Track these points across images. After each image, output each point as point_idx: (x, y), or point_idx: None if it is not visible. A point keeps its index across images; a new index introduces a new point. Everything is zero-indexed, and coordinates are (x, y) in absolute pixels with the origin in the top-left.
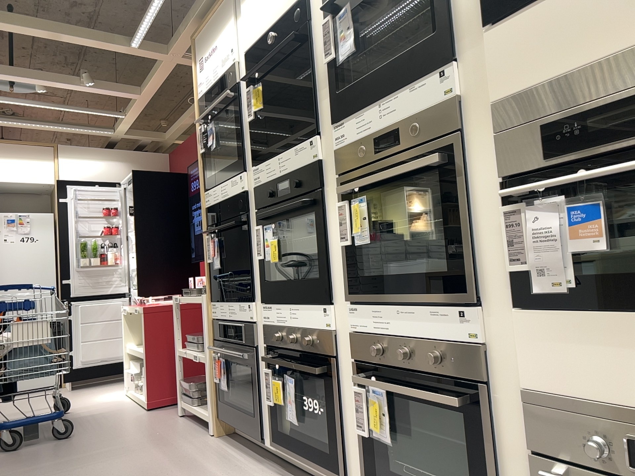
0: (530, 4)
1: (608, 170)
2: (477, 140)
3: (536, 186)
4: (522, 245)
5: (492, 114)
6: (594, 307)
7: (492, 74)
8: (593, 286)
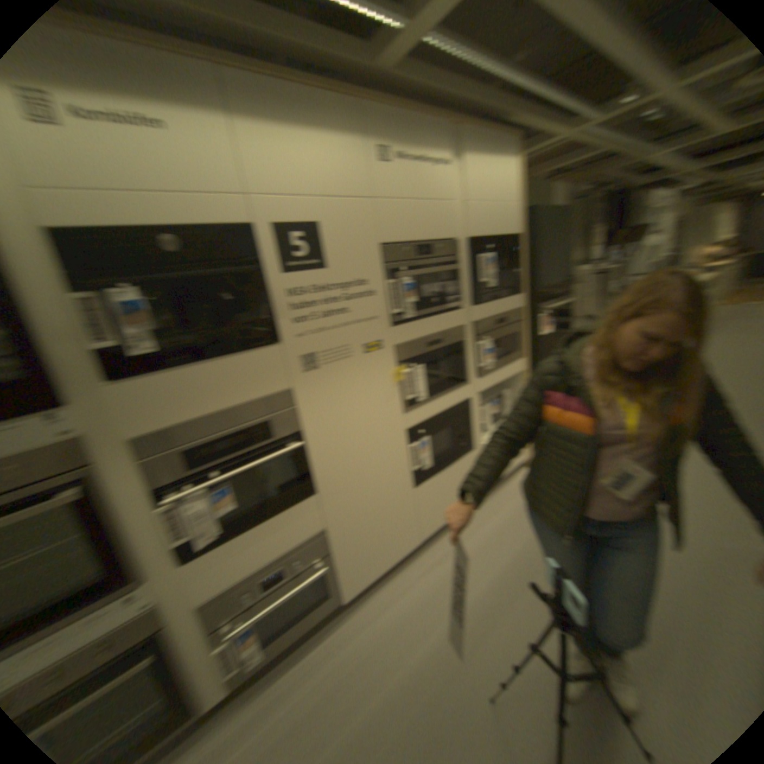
0: (142, 372)
1: (229, 475)
2: (100, 471)
3: (184, 495)
4: (171, 532)
5: (119, 451)
6: (223, 541)
7: (113, 422)
8: (220, 531)
